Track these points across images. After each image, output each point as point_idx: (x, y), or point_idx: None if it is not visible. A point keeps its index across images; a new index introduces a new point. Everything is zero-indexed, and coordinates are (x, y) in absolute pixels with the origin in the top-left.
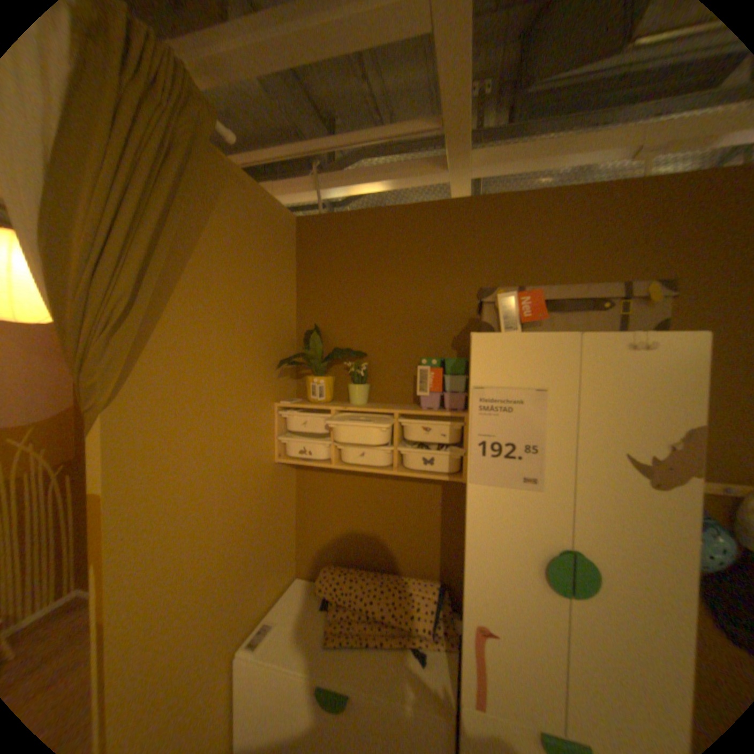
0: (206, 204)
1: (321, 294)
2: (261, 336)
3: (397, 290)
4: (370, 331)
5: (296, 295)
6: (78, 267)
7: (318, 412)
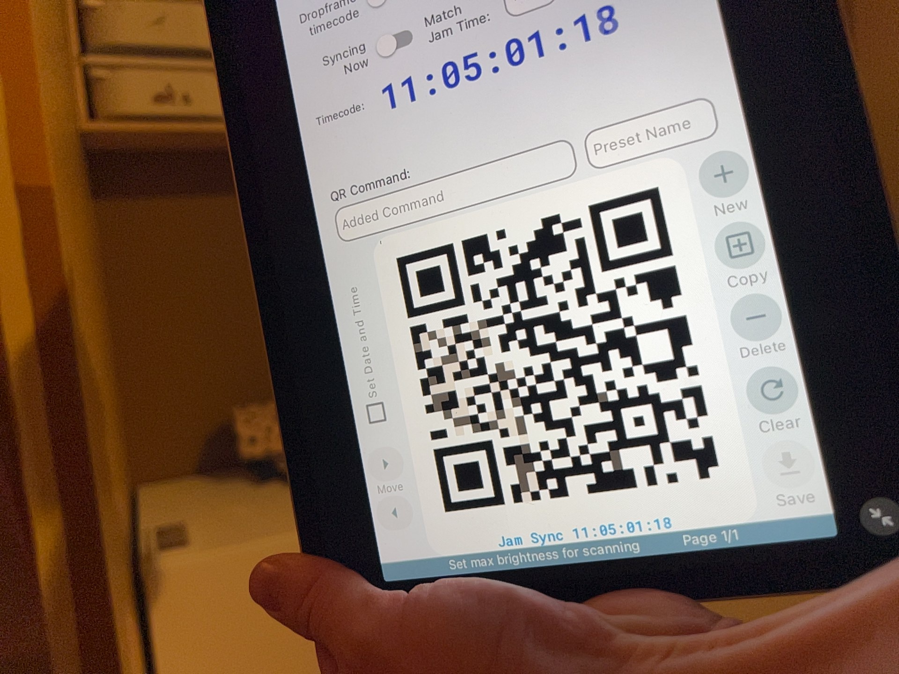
0: None
1: None
2: None
3: None
4: None
5: None
6: None
7: None
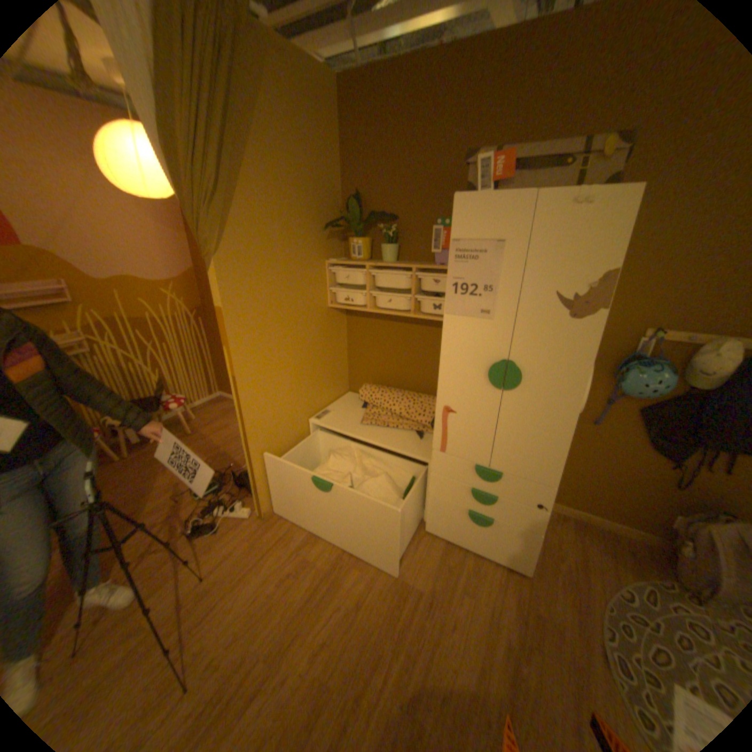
0: (253, 84)
1: (359, 159)
2: (309, 203)
3: (425, 151)
4: (400, 194)
5: (339, 161)
6: (182, 158)
7: (355, 268)
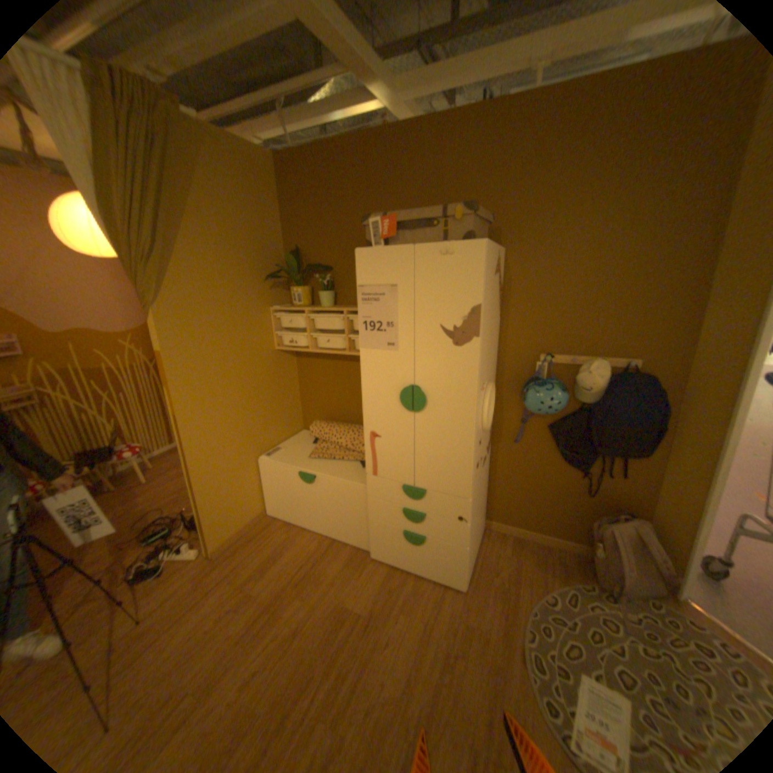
0: (189, 165)
1: (296, 221)
2: (250, 259)
3: (349, 214)
4: (332, 249)
5: (279, 223)
6: (120, 227)
7: (296, 313)
